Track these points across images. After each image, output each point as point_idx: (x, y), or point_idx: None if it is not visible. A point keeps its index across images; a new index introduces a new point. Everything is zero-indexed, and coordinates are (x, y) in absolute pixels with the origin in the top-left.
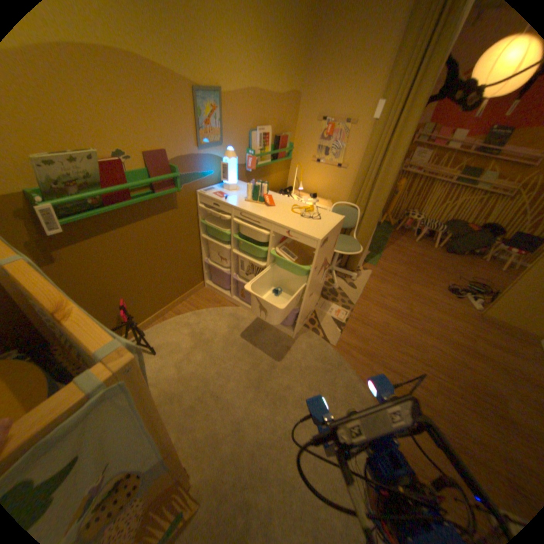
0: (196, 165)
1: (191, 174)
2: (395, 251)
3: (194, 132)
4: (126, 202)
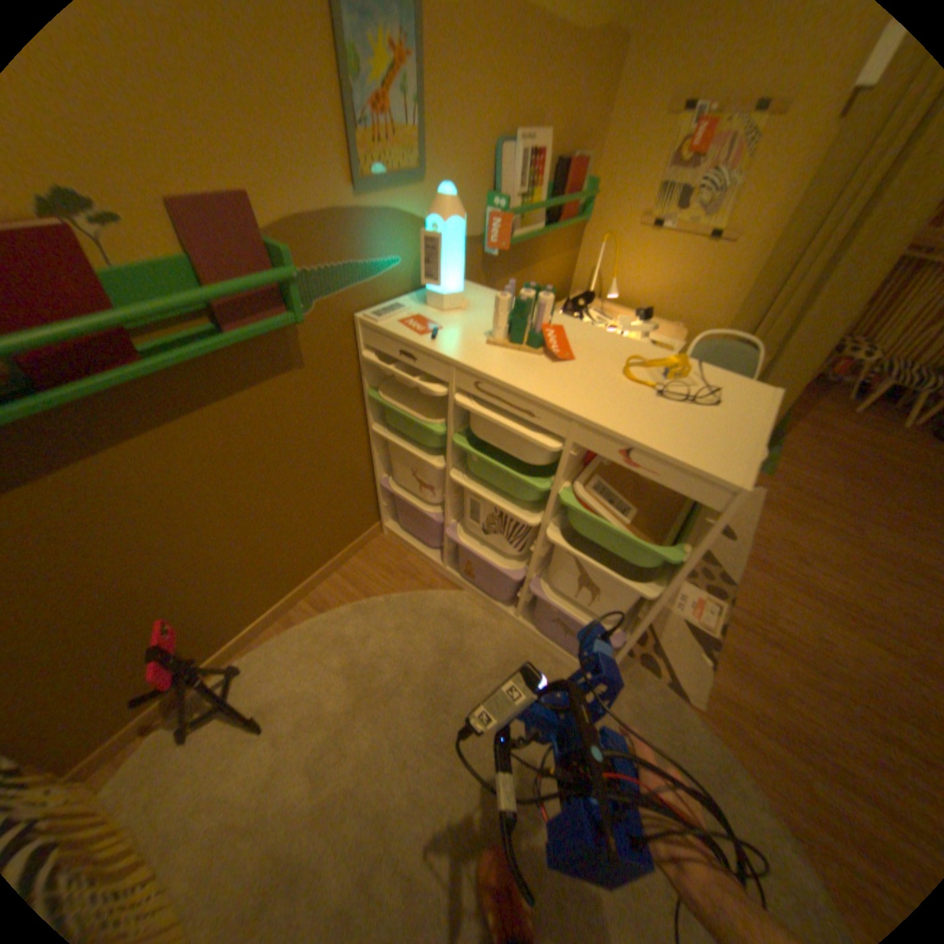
0: (352, 242)
1: (338, 269)
2: (814, 436)
3: (342, 136)
4: (122, 372)
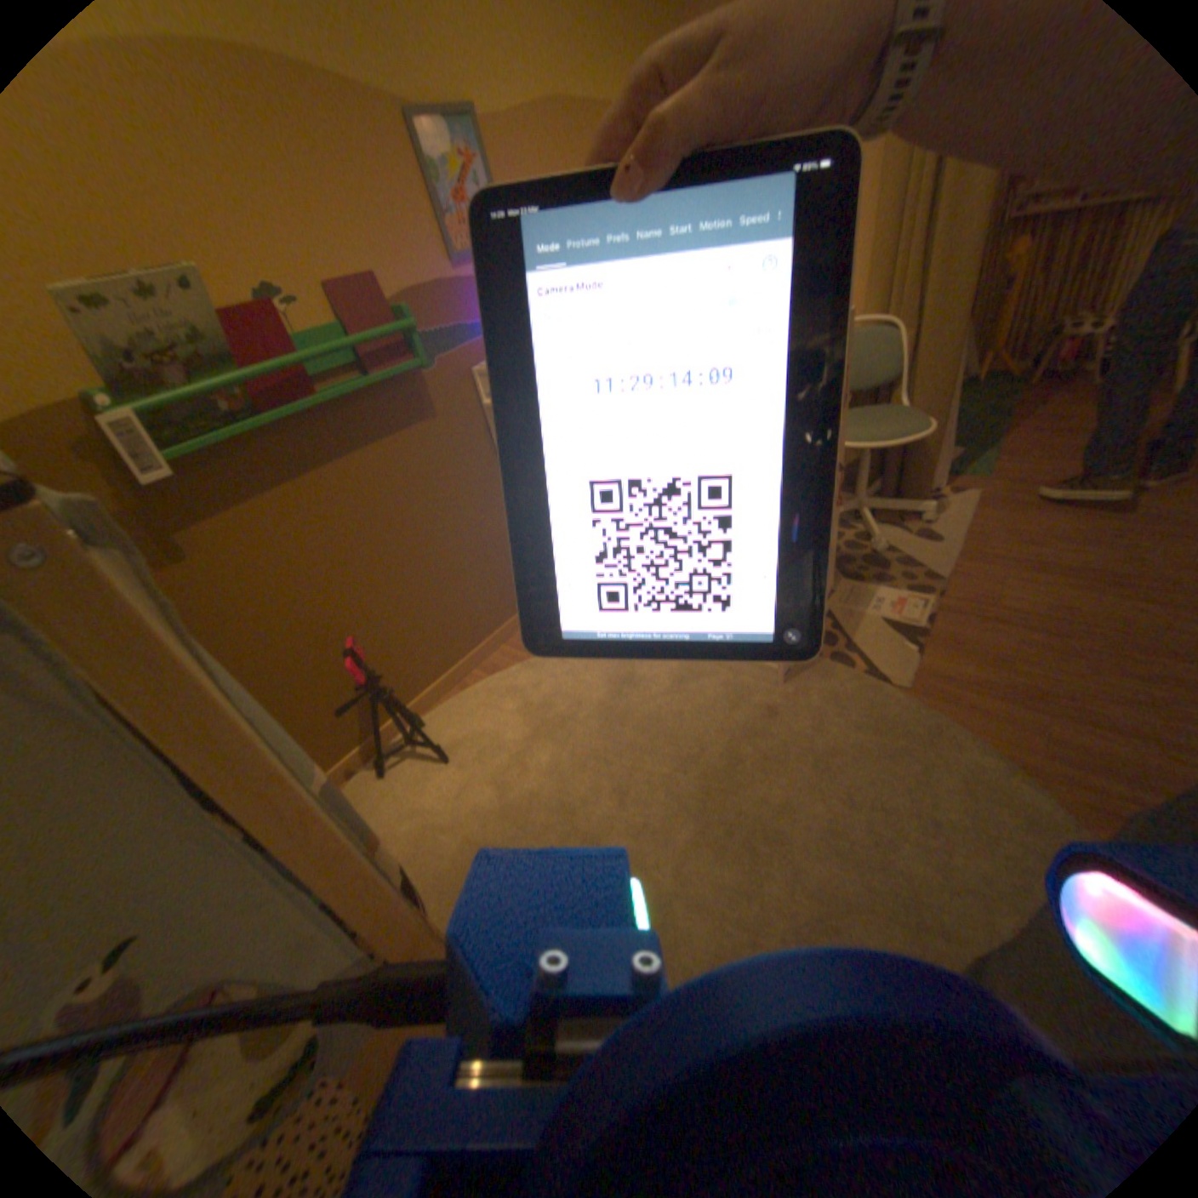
0: (457, 304)
1: (450, 327)
2: (1044, 430)
3: (434, 221)
4: (305, 399)
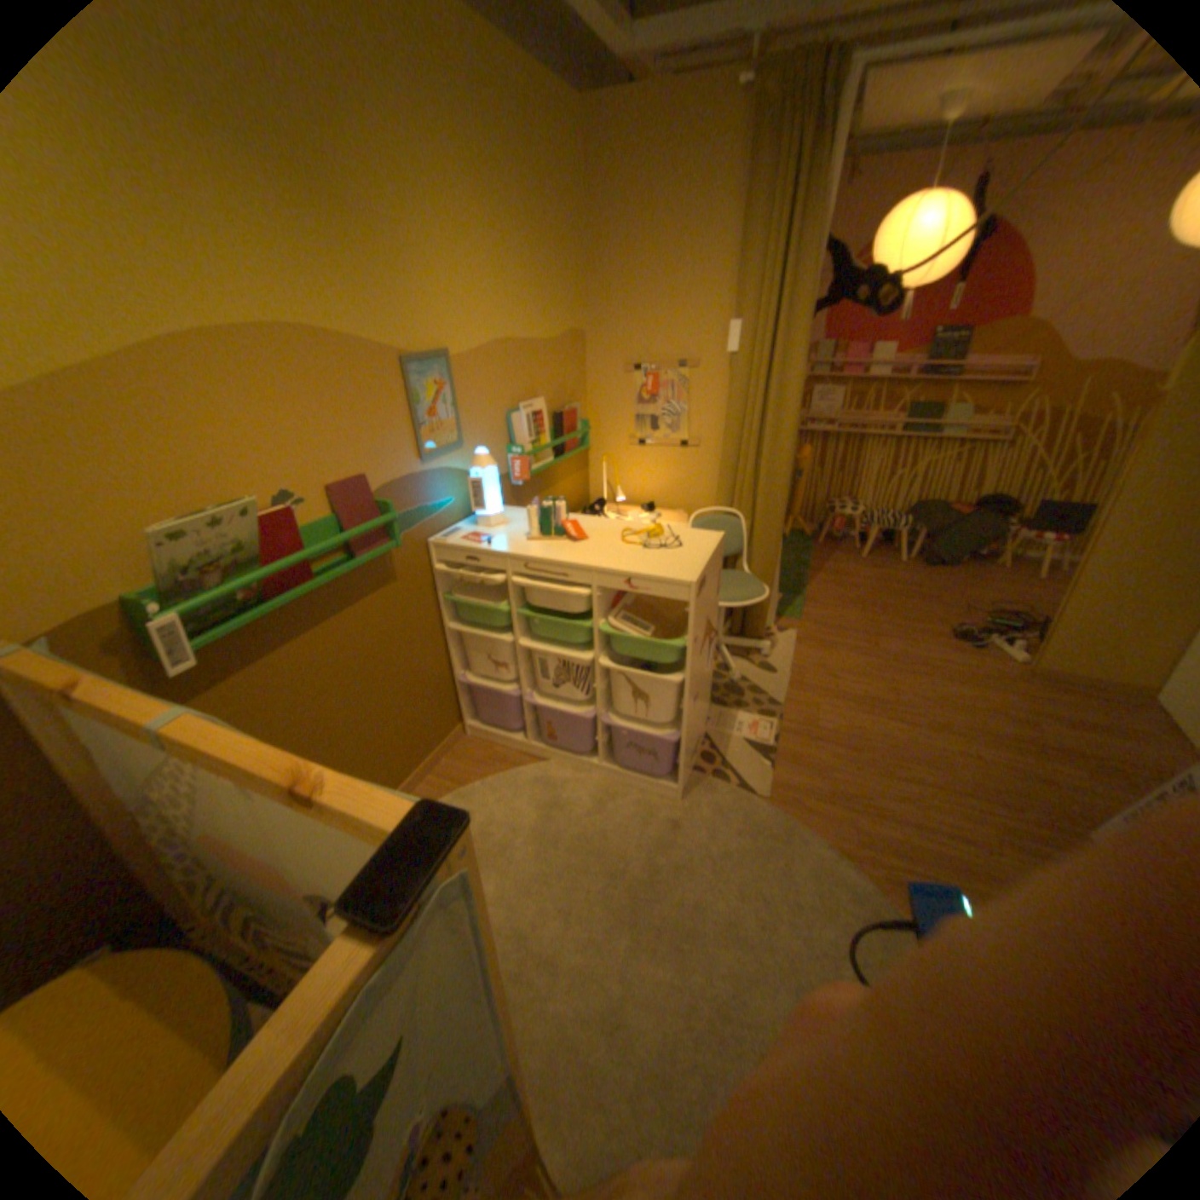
0: (422, 492)
1: (415, 510)
2: (831, 583)
3: (413, 433)
4: (307, 585)
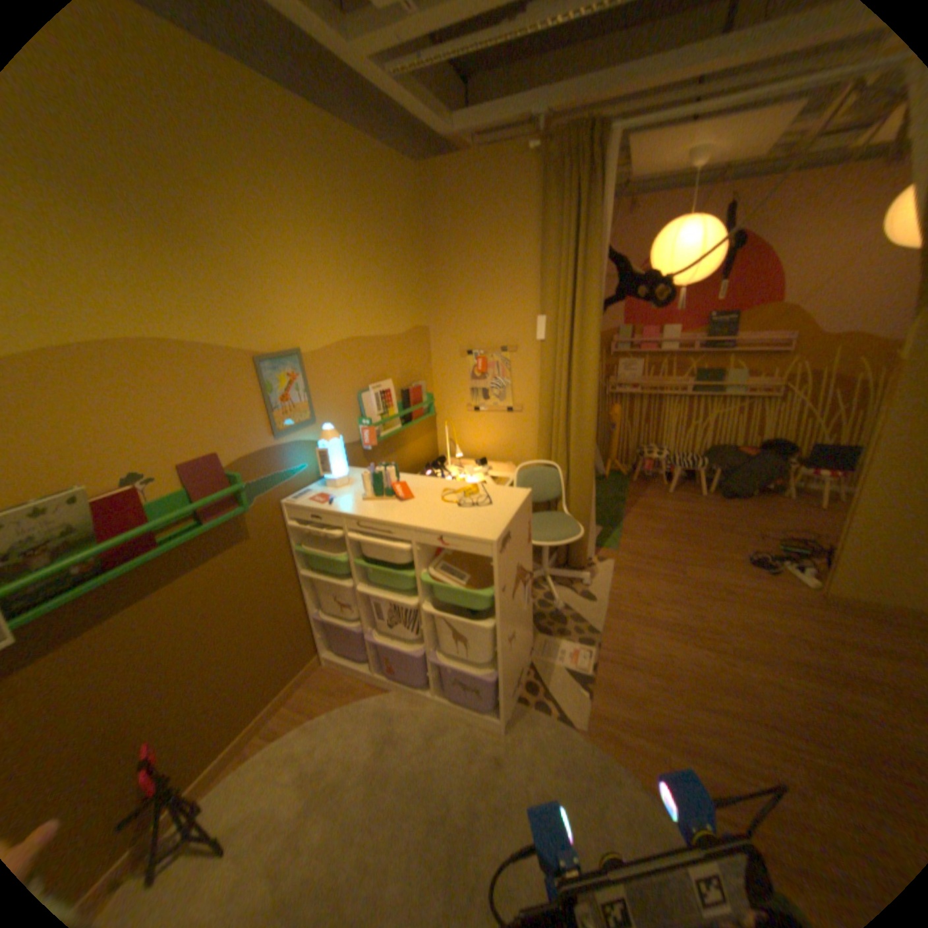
0: (275, 463)
1: (268, 478)
2: (643, 516)
3: (265, 417)
4: (147, 555)
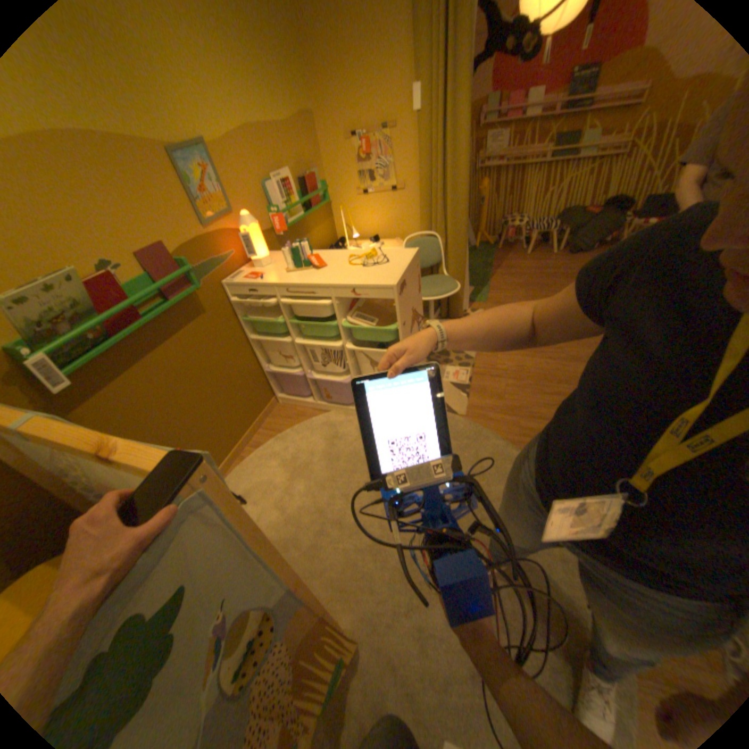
0: (208, 249)
1: (206, 262)
2: (505, 275)
3: (190, 206)
4: (136, 323)
